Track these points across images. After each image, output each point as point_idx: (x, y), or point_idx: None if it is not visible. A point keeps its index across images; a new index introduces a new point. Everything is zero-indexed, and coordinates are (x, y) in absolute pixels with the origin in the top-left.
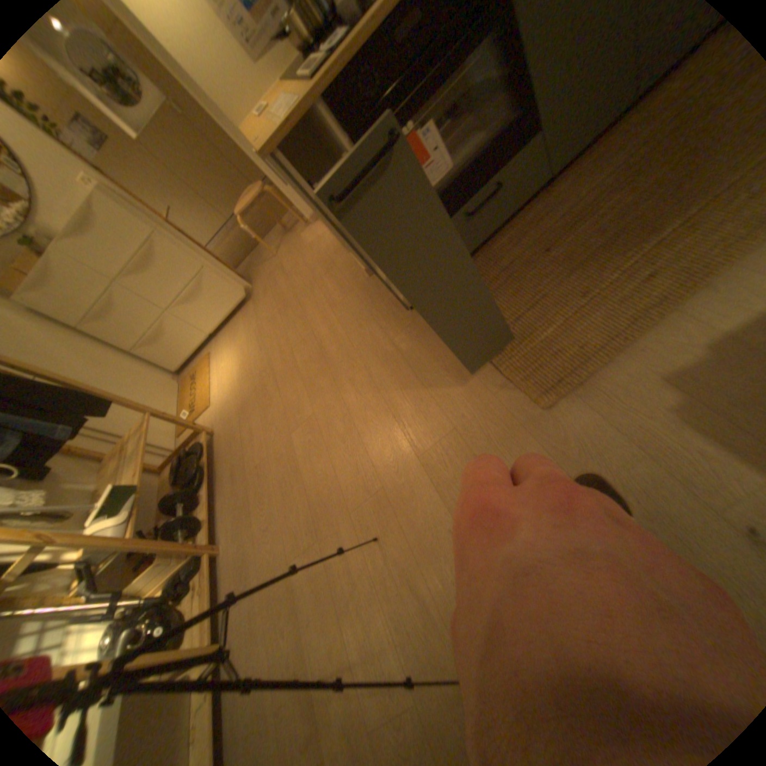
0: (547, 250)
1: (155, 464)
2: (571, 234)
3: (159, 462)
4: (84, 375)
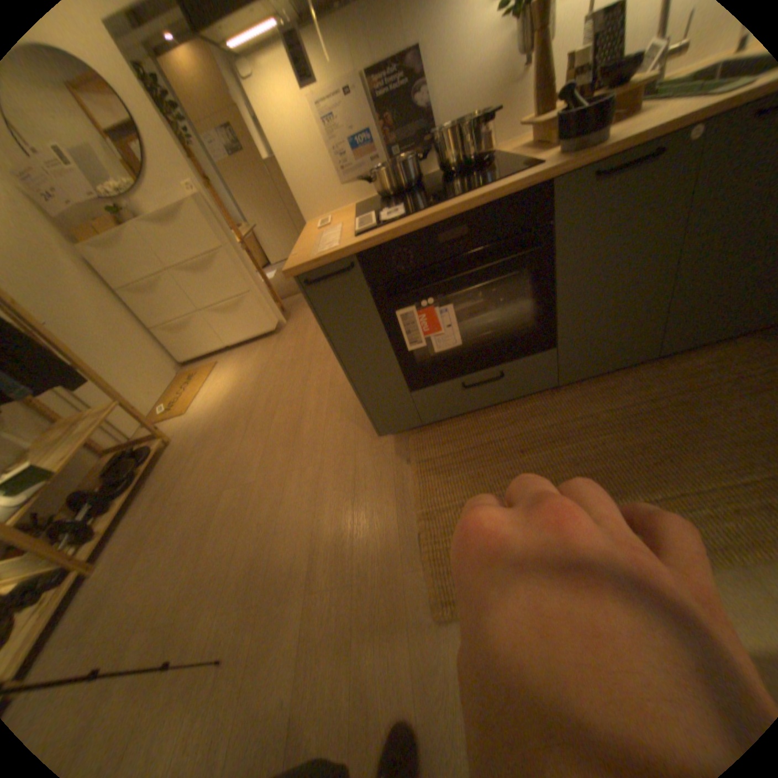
0: (523, 453)
1: (103, 447)
2: (550, 450)
3: (108, 446)
4: (93, 338)
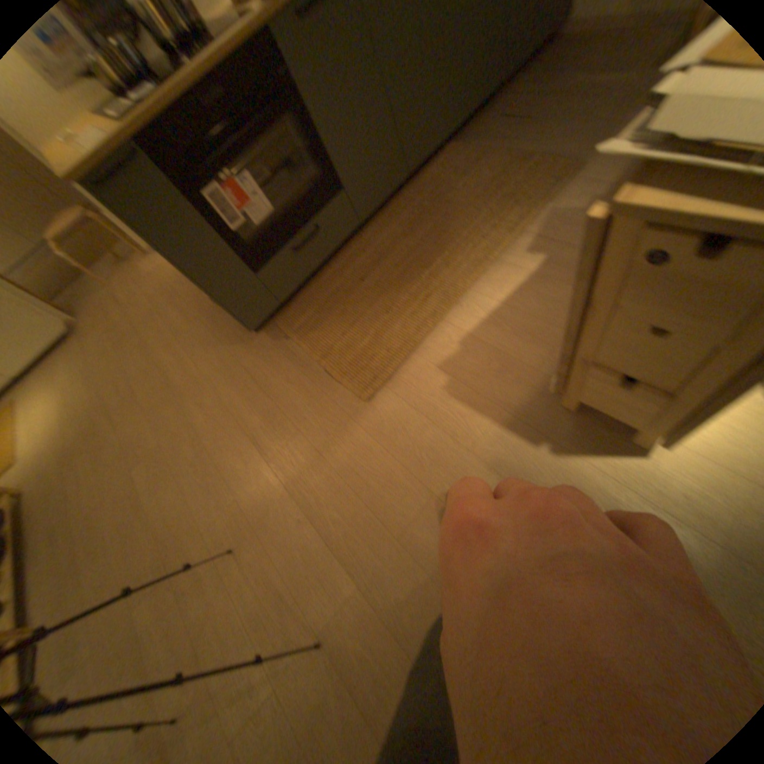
0: (360, 278)
1: None
2: (376, 267)
3: None
4: None
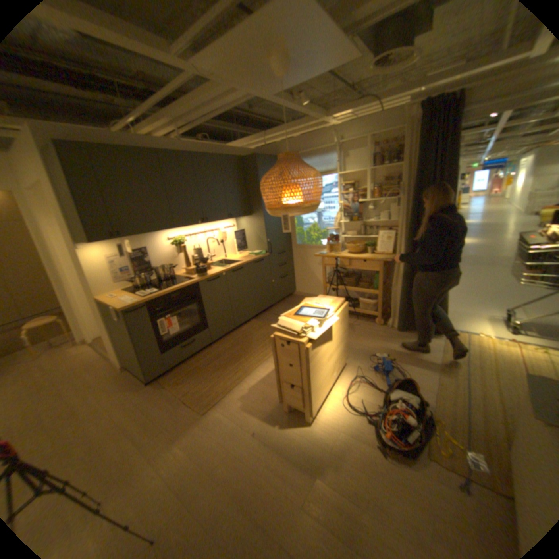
0: (207, 365)
1: None
2: (215, 361)
3: None
4: None
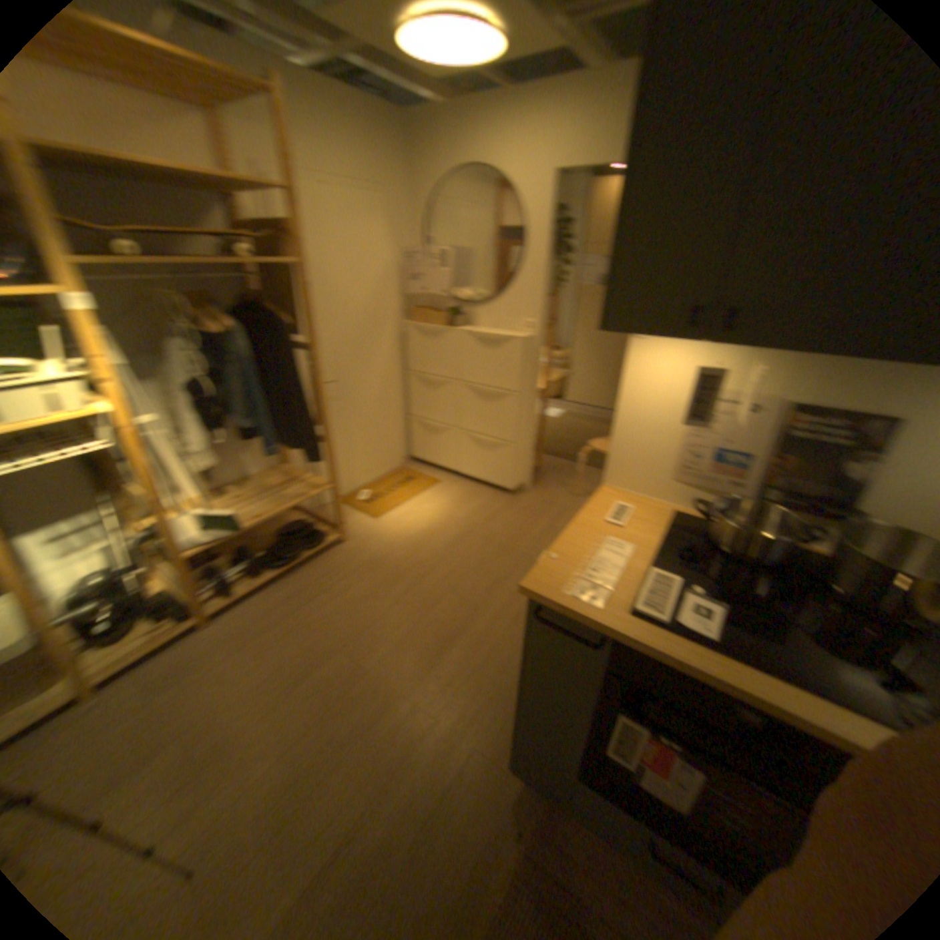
0: None
1: (305, 503)
2: None
3: (309, 504)
4: (366, 406)
